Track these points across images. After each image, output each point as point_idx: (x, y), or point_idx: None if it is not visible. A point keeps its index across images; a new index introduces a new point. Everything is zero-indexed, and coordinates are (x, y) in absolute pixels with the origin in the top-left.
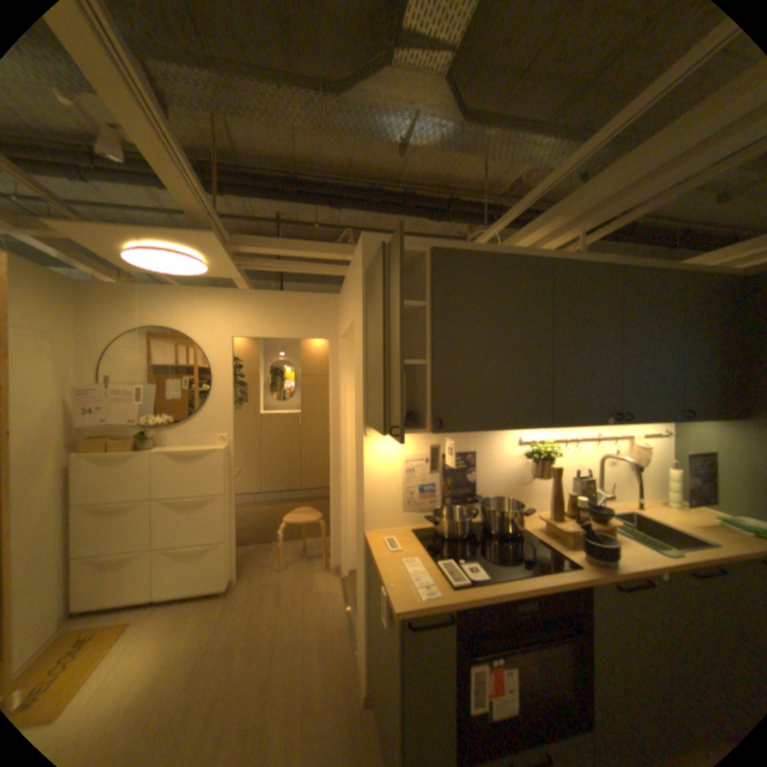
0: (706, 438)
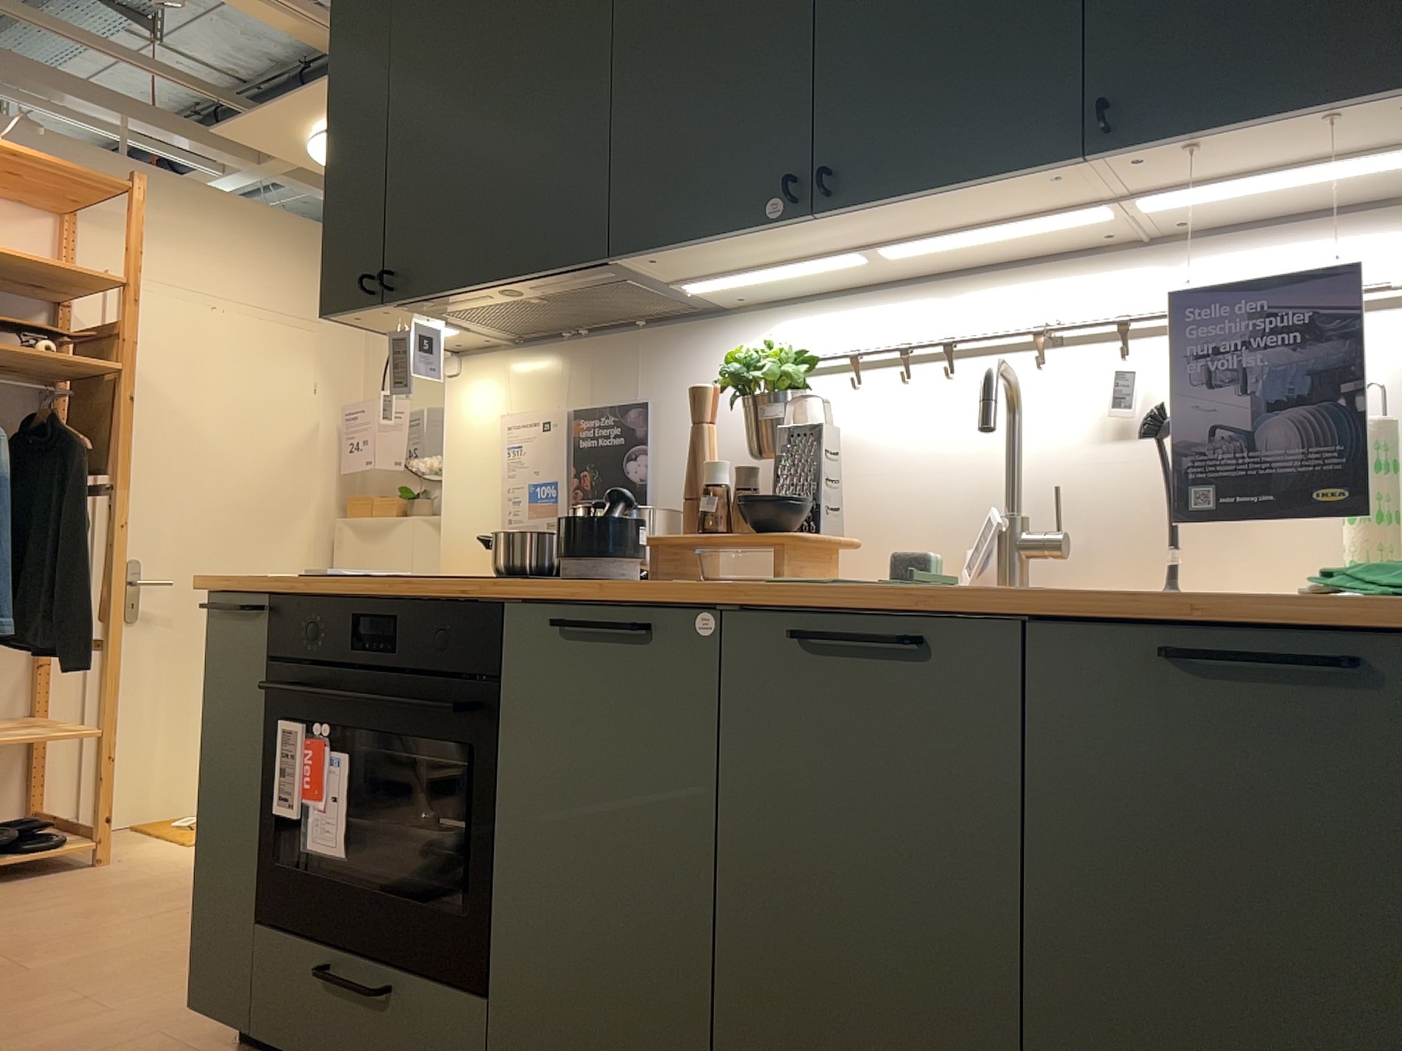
0: None
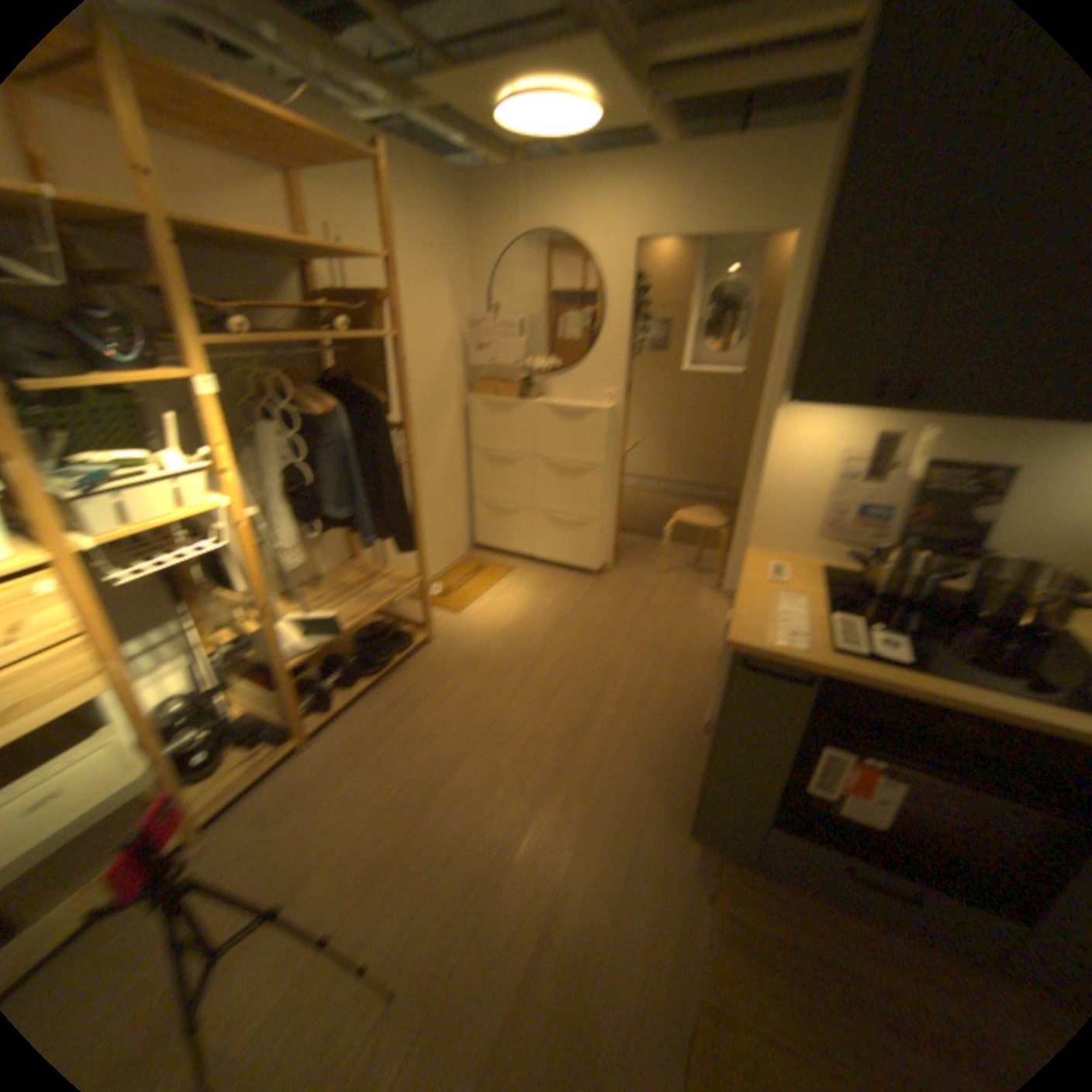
0: None
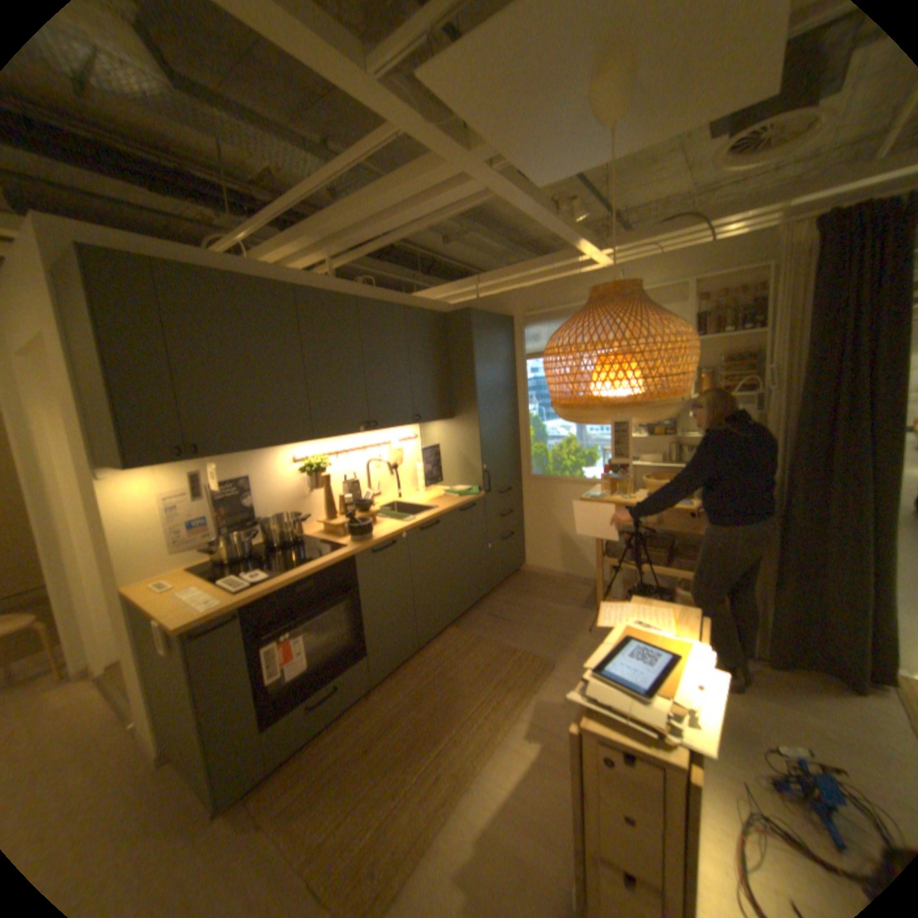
0: (436, 437)
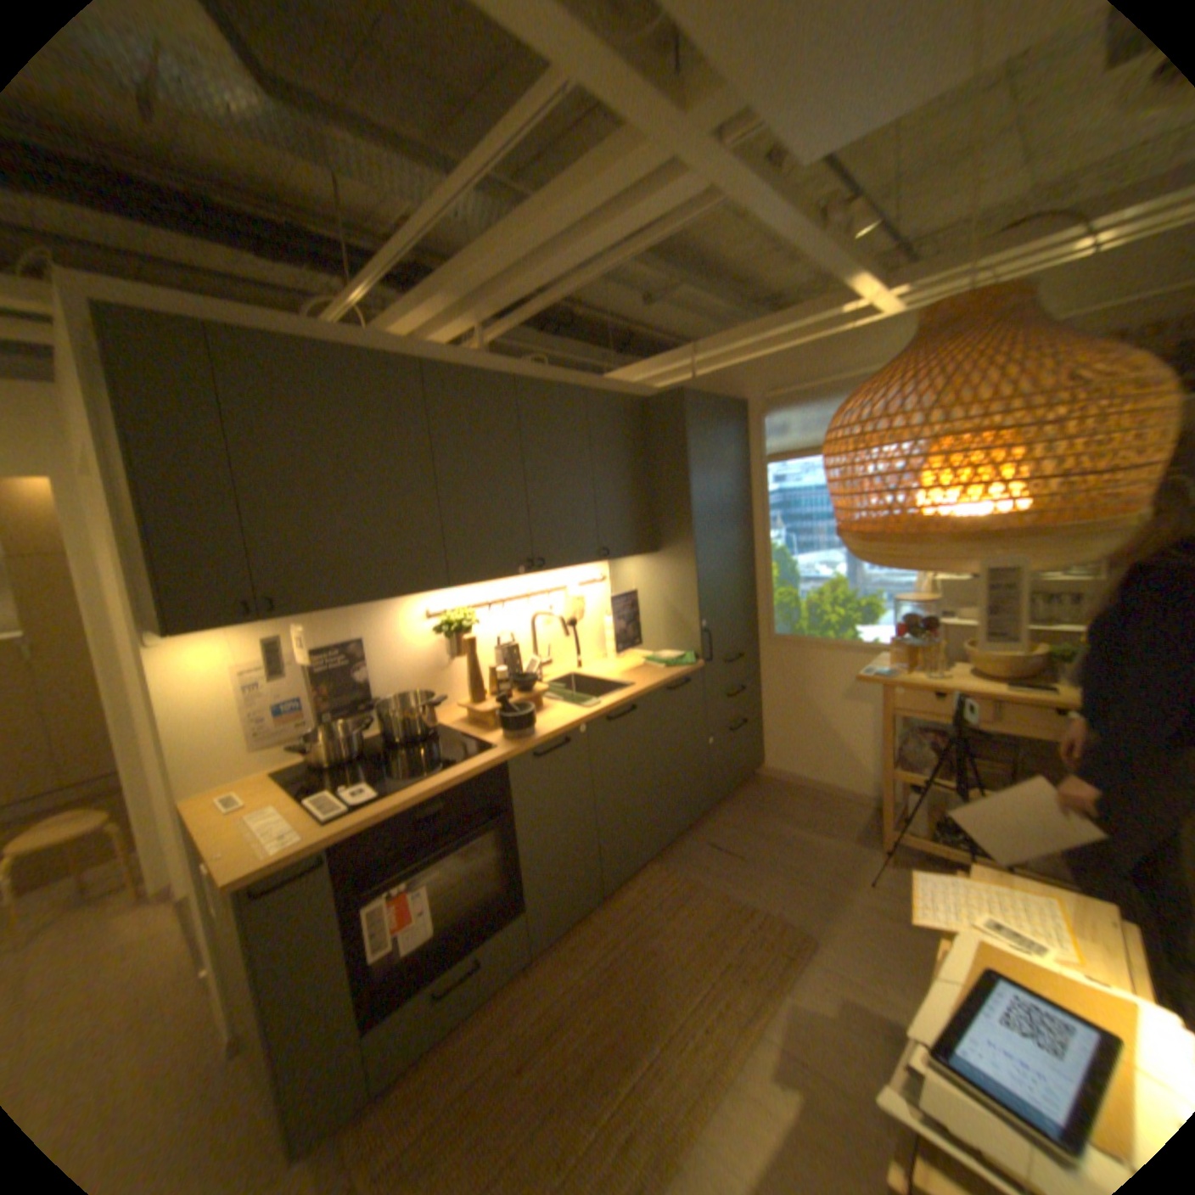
0: (632, 578)
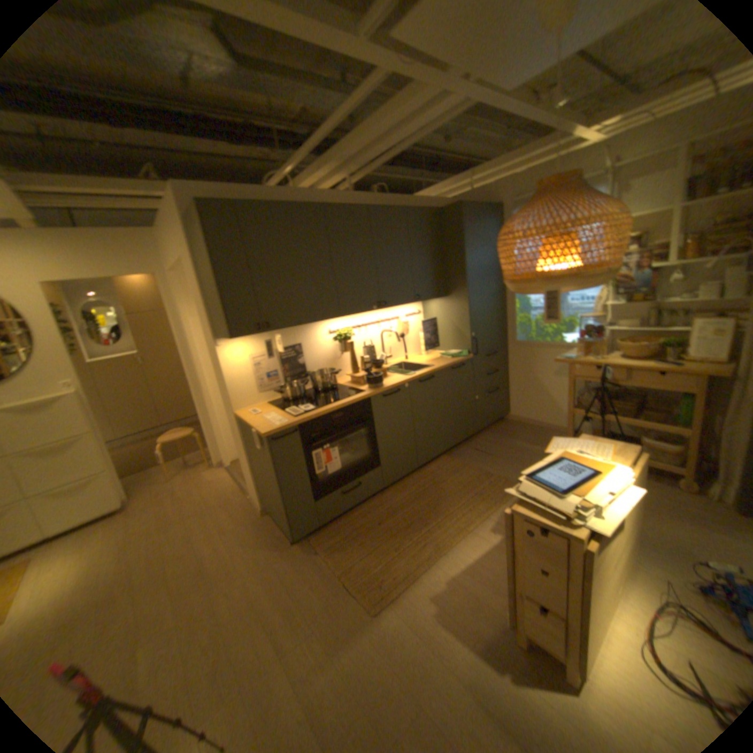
0: (435, 311)
